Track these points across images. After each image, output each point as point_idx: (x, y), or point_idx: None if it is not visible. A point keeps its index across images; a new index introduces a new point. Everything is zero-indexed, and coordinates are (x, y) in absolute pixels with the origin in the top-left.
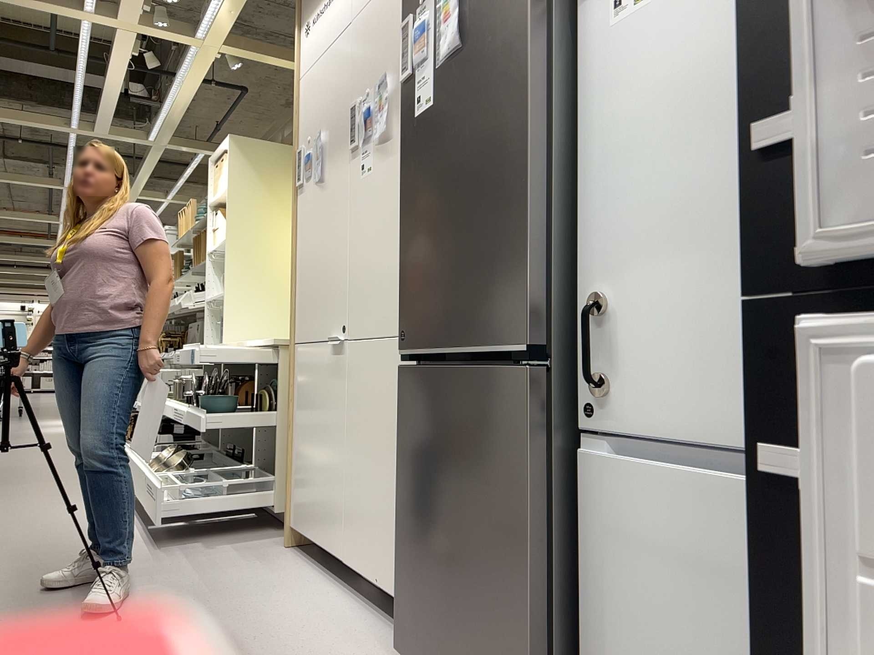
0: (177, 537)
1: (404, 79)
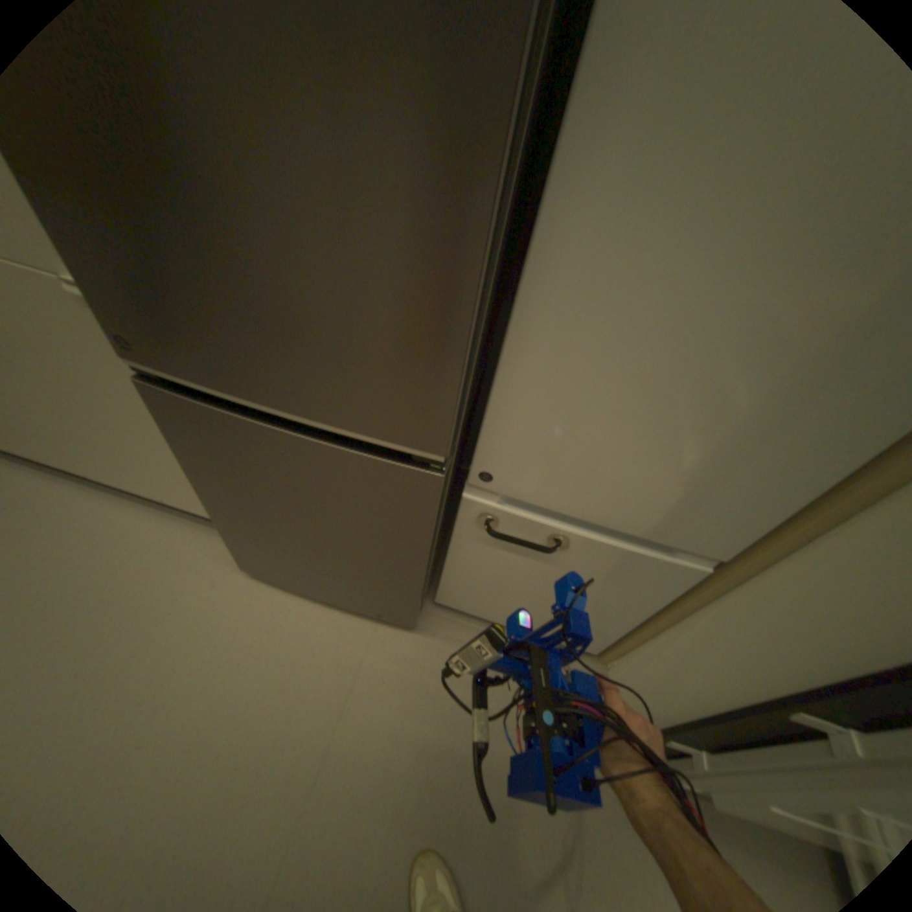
0: None
1: None
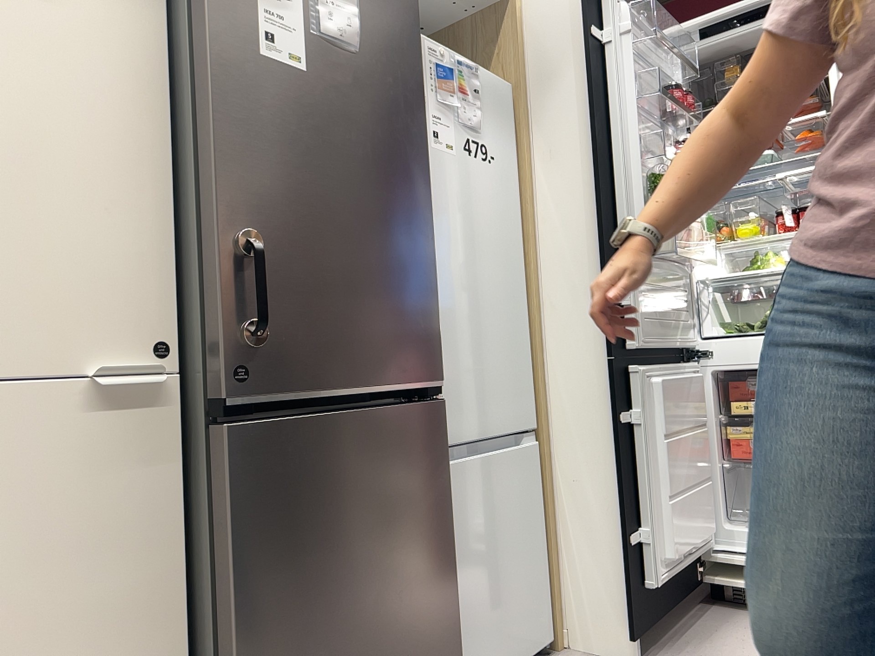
0: None
1: None
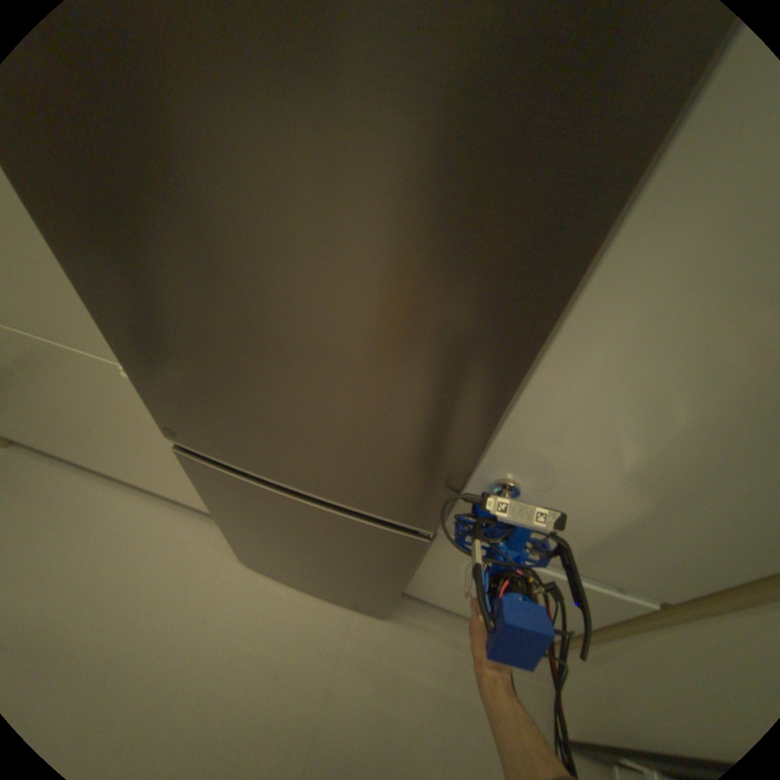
0: None
1: None
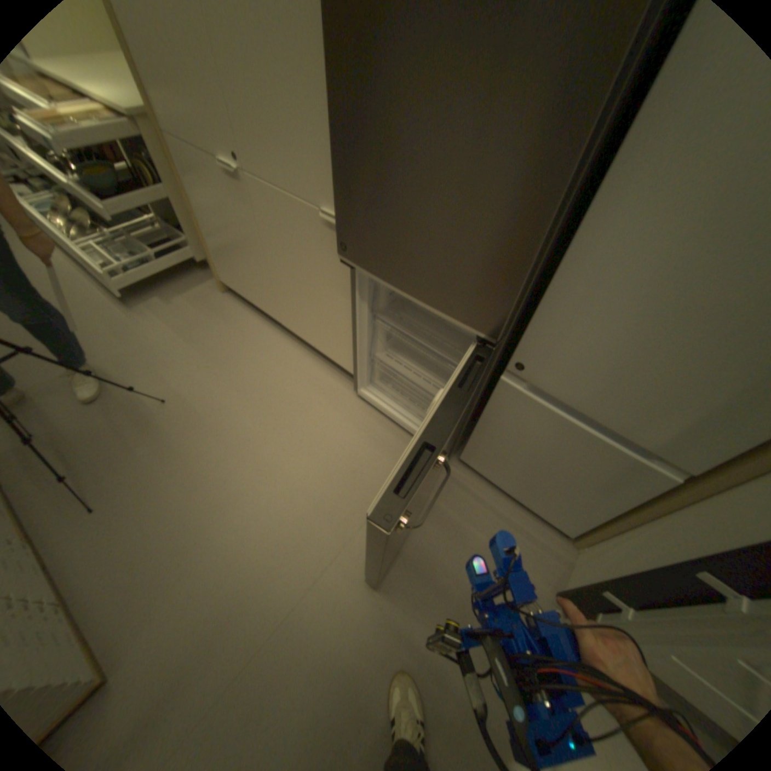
0: (132, 293)
1: None
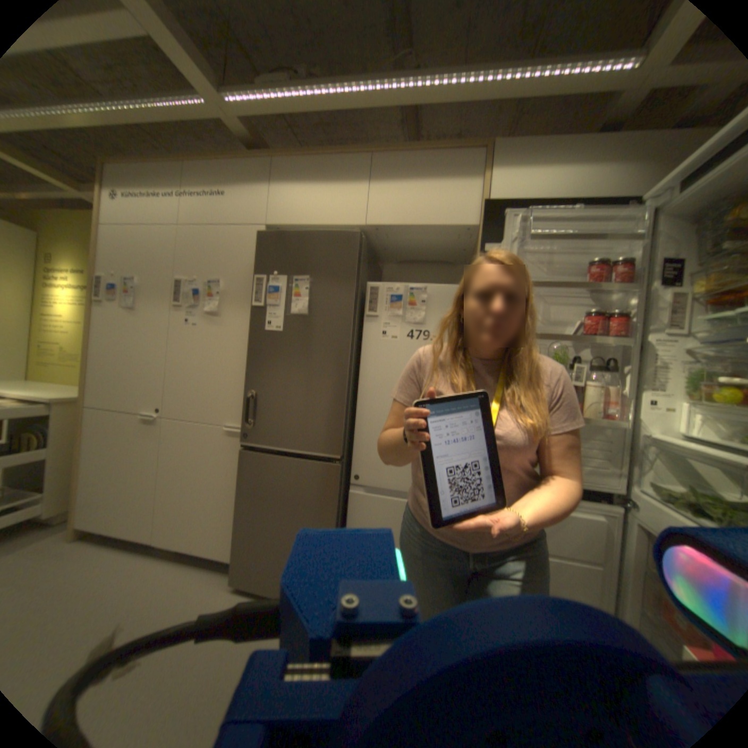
0: None
1: (255, 305)
